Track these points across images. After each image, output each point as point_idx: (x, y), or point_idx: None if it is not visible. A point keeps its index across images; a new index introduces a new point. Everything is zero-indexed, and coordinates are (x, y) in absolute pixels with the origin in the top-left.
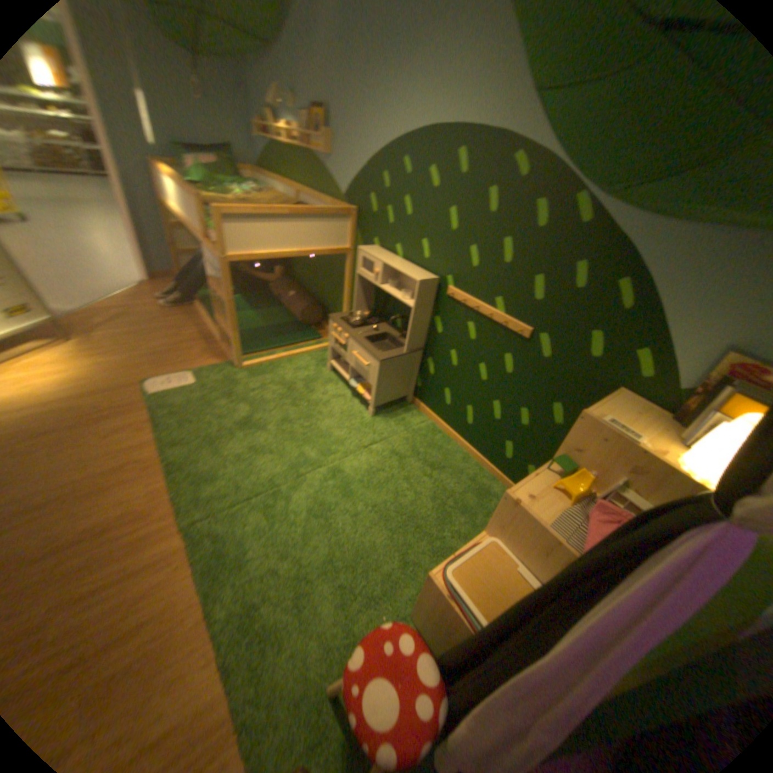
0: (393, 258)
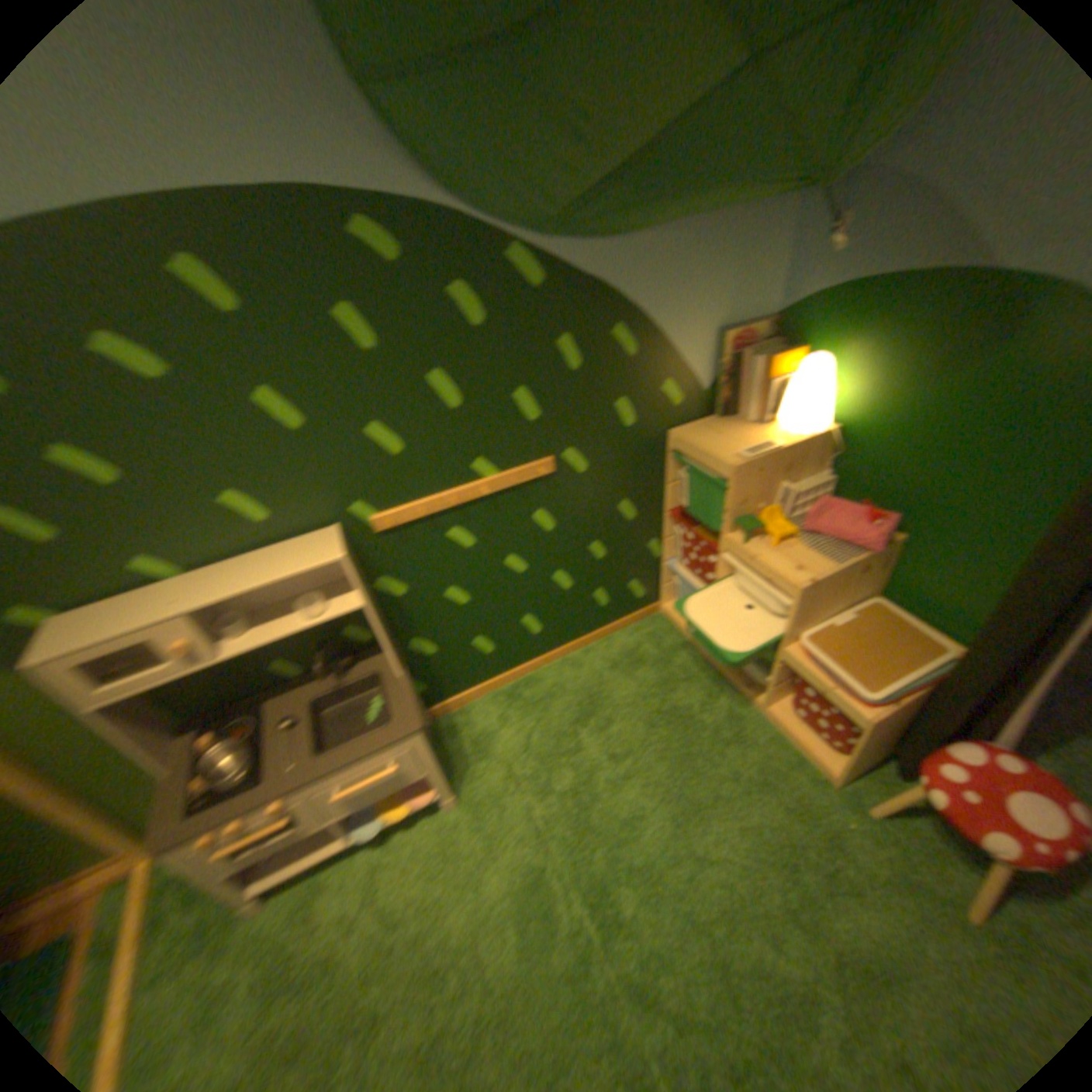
0: (170, 586)
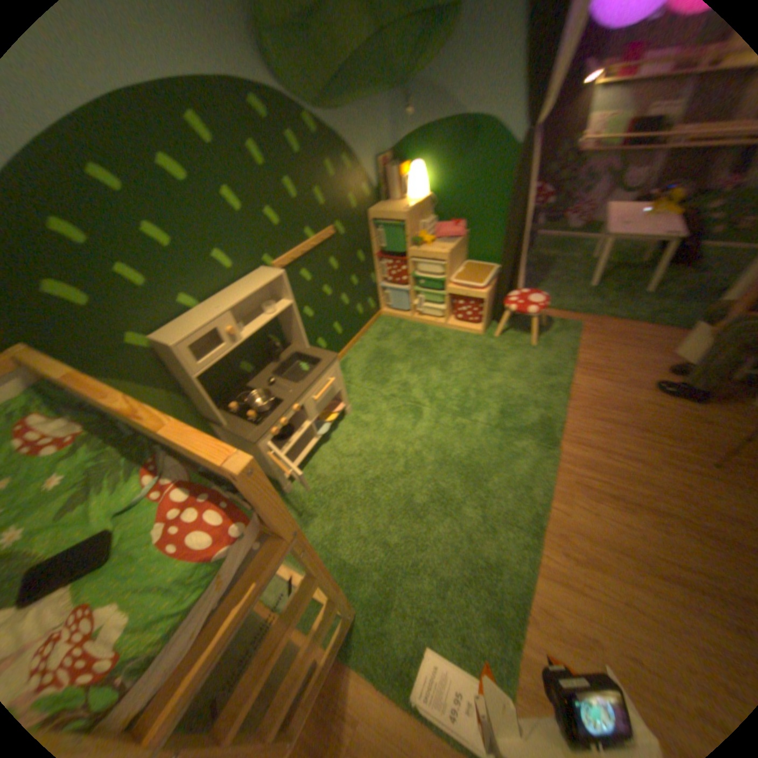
0: (198, 310)
